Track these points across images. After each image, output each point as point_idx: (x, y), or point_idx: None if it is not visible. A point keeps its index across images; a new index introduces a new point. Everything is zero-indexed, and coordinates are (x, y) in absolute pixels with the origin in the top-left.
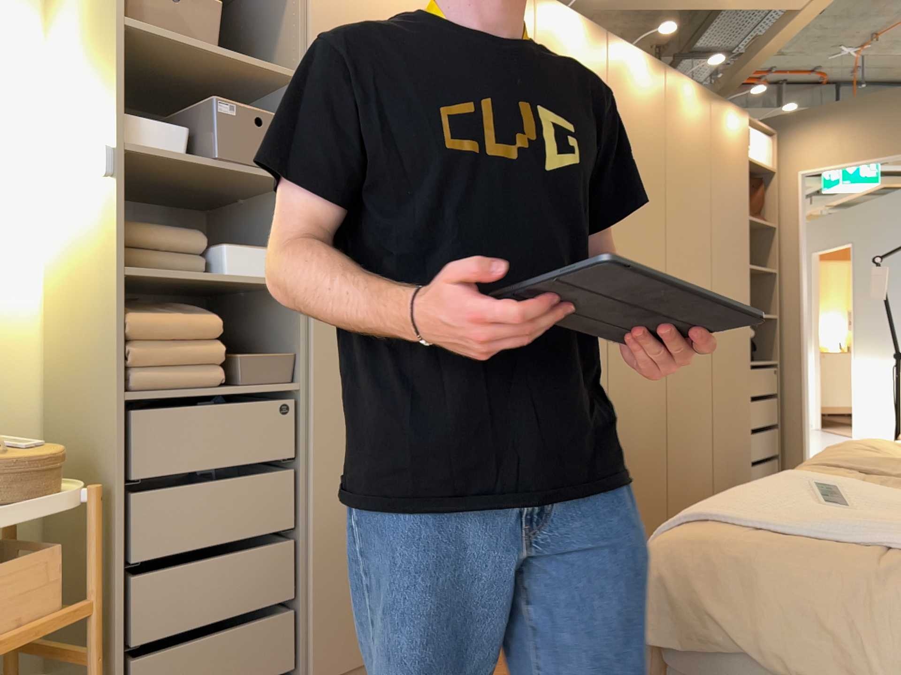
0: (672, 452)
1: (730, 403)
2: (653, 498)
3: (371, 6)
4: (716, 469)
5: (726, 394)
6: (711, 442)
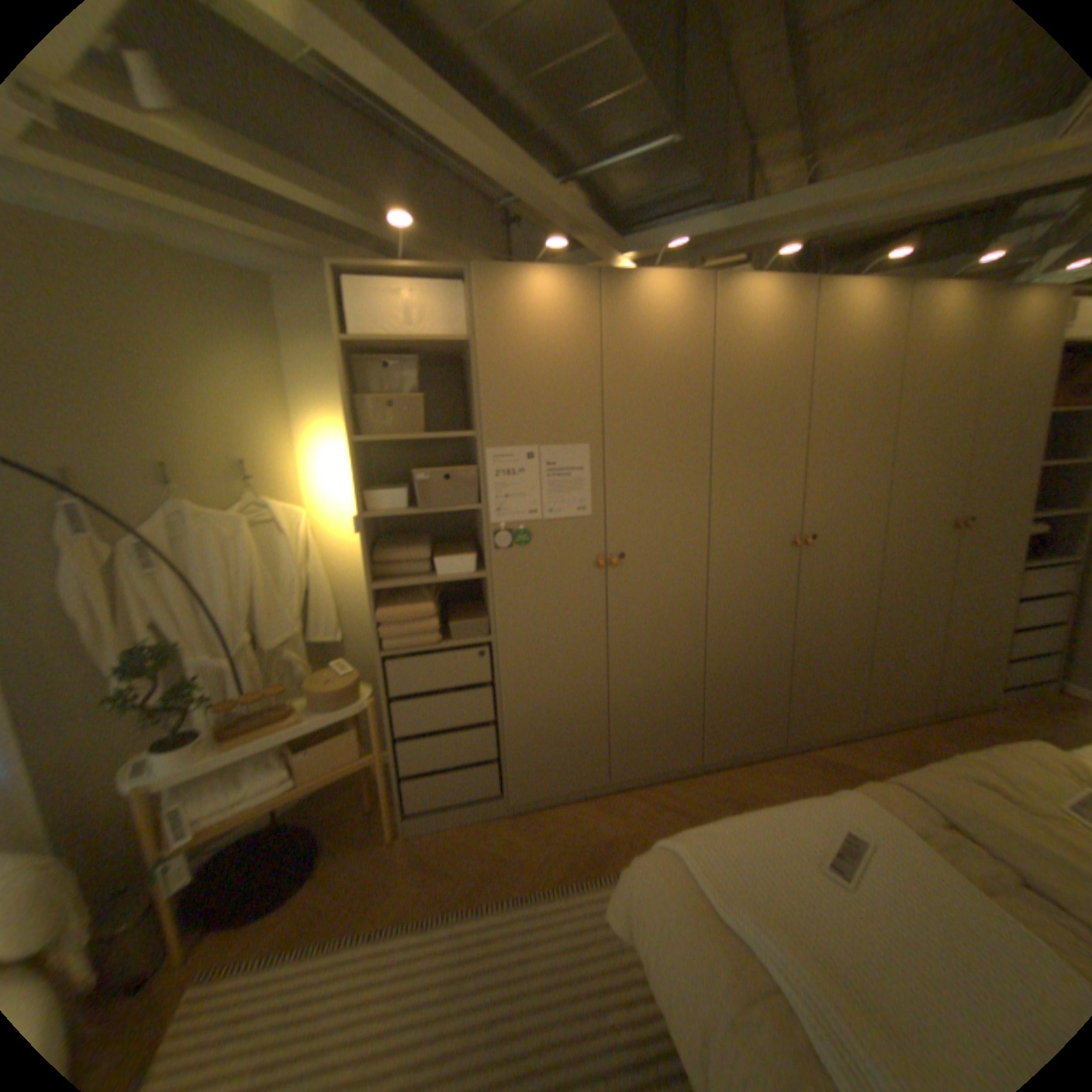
0: (890, 659)
1: (994, 609)
2: (859, 698)
3: (540, 358)
4: (958, 671)
5: (988, 601)
6: (954, 648)
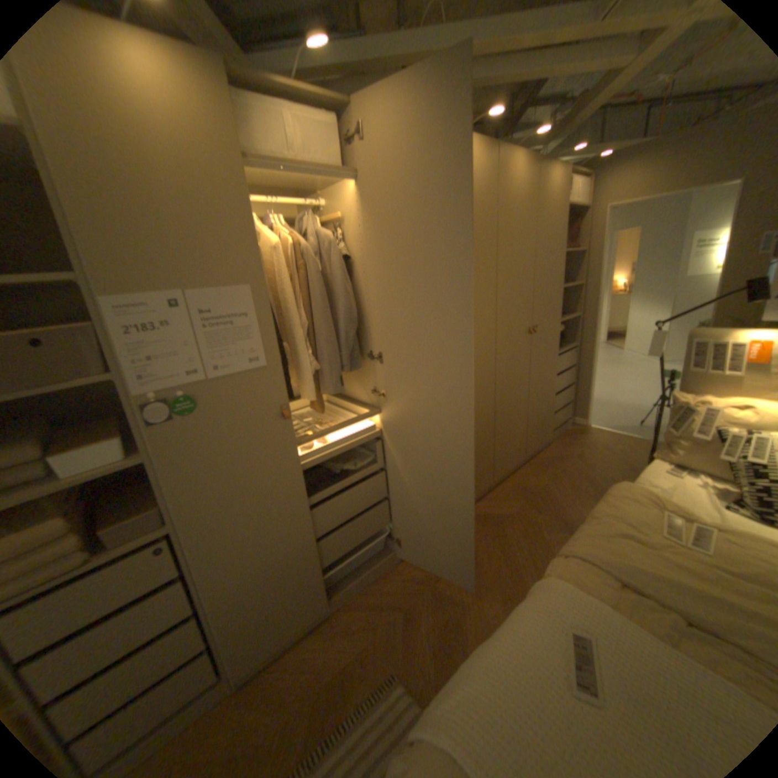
0: (503, 431)
1: (547, 383)
2: (489, 463)
3: (160, 171)
4: (534, 427)
5: (545, 379)
6: (532, 413)
